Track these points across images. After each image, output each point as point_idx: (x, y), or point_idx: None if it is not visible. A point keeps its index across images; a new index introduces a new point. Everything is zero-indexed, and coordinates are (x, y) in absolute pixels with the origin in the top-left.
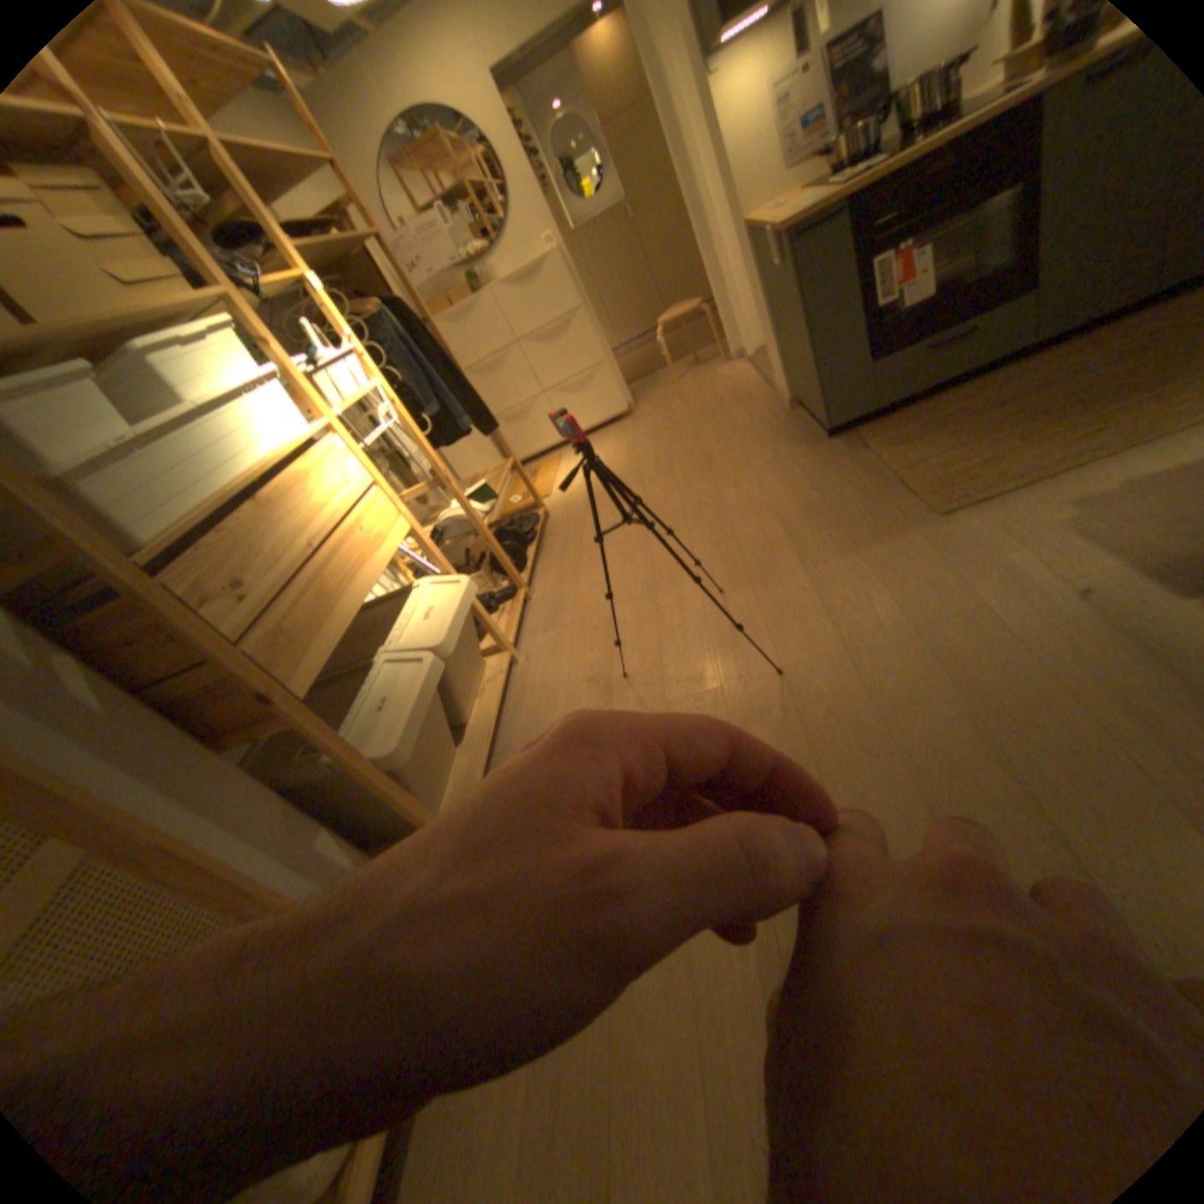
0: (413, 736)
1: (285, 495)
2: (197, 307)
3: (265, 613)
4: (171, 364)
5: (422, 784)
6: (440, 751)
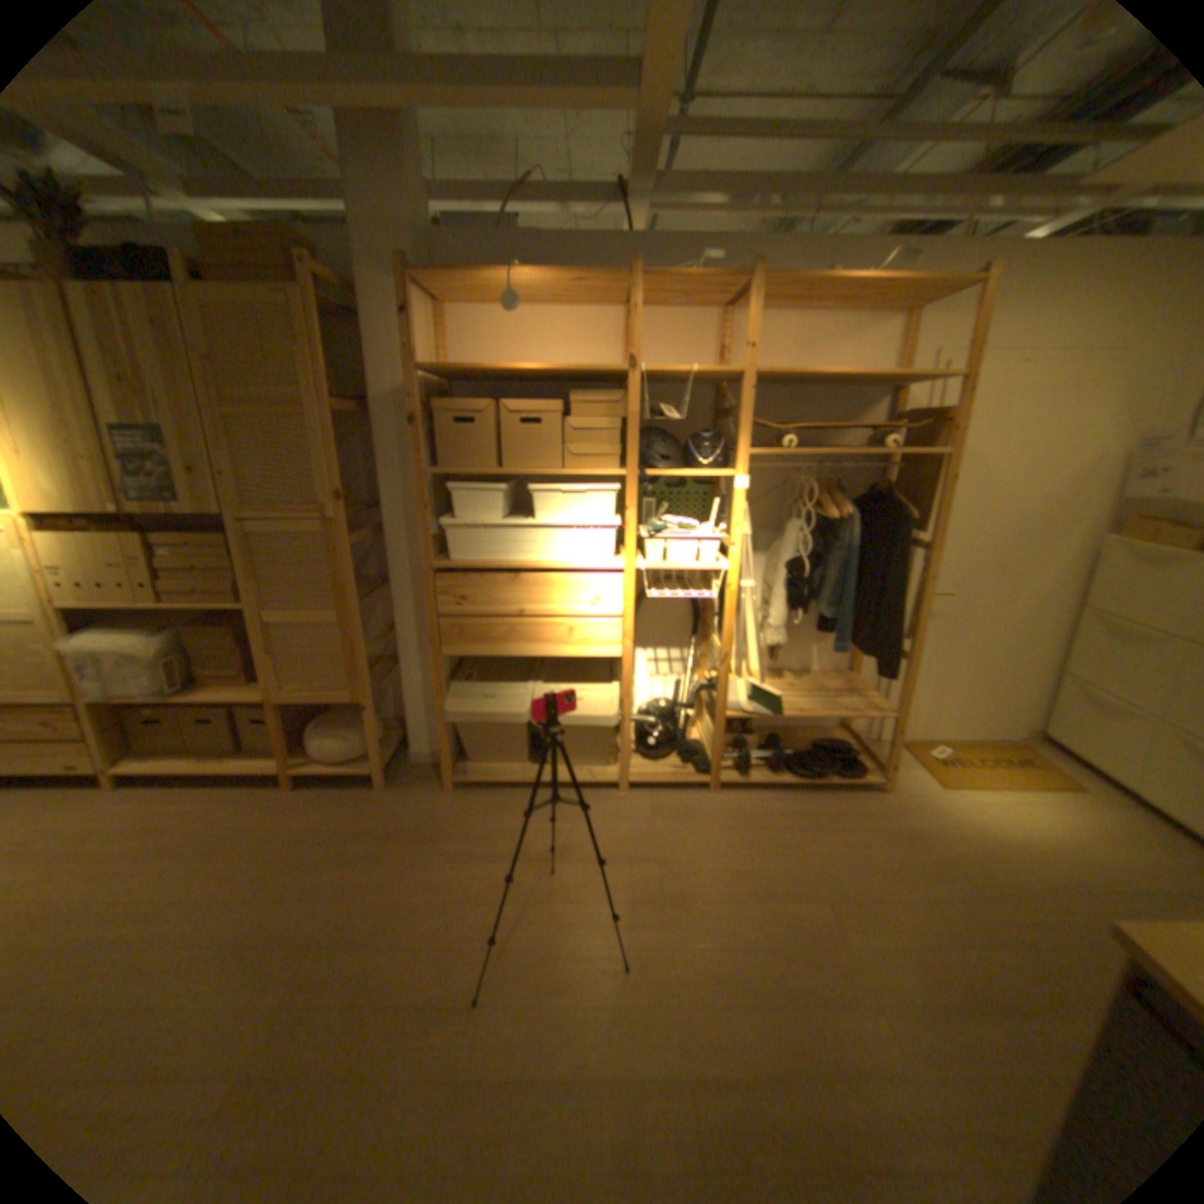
0: (478, 726)
1: (534, 586)
2: (608, 476)
3: (463, 619)
4: (544, 502)
5: (472, 746)
6: (505, 752)
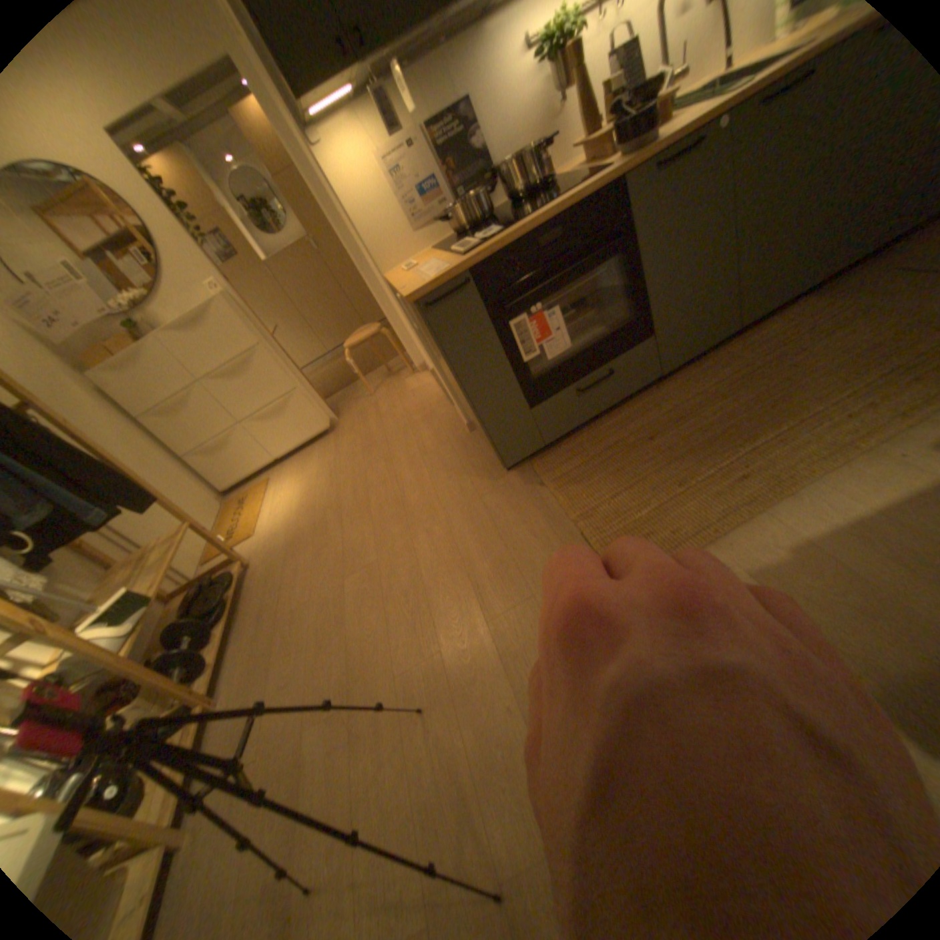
0: None
1: None
2: None
3: None
4: None
5: None
6: None
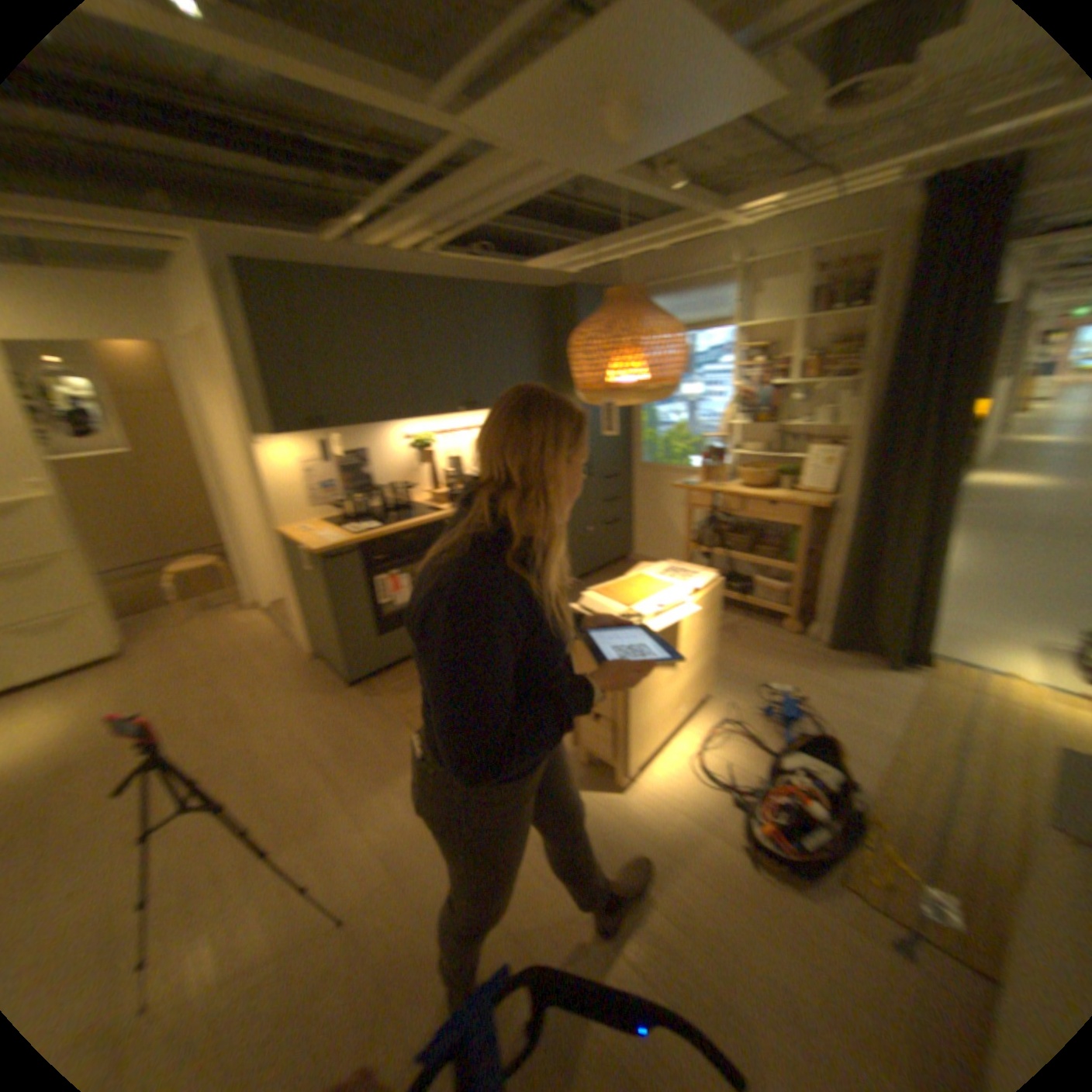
0: None
1: None
2: None
3: None
4: None
5: None
6: None
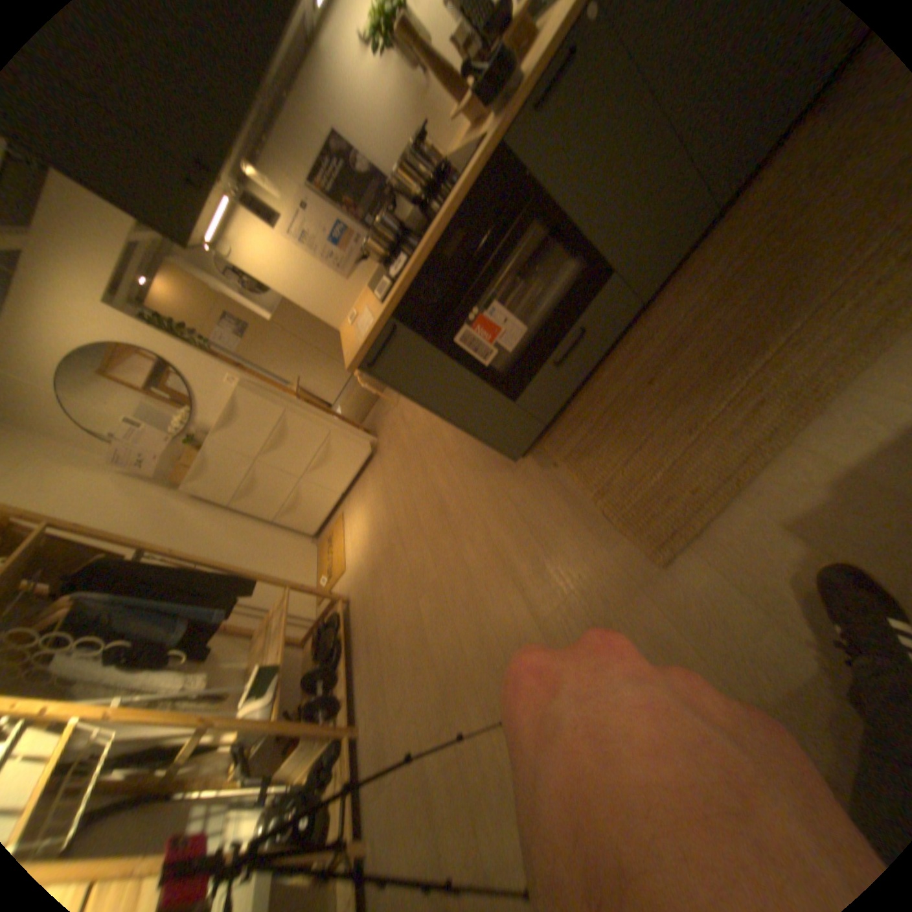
0: None
1: None
2: None
3: None
4: None
5: None
6: None
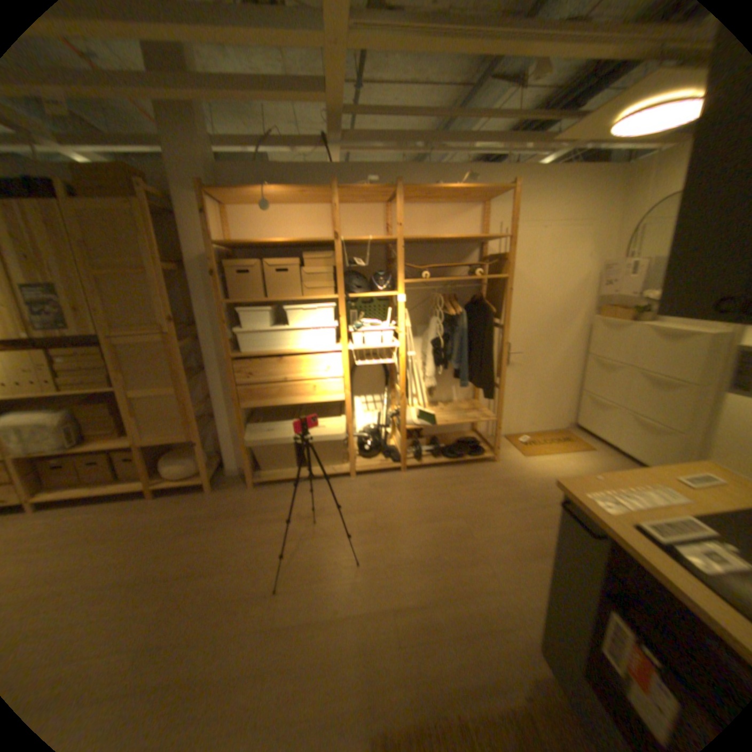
0: (264, 448)
1: (291, 363)
2: (328, 299)
3: (250, 386)
4: (293, 315)
5: (262, 460)
6: (282, 462)
